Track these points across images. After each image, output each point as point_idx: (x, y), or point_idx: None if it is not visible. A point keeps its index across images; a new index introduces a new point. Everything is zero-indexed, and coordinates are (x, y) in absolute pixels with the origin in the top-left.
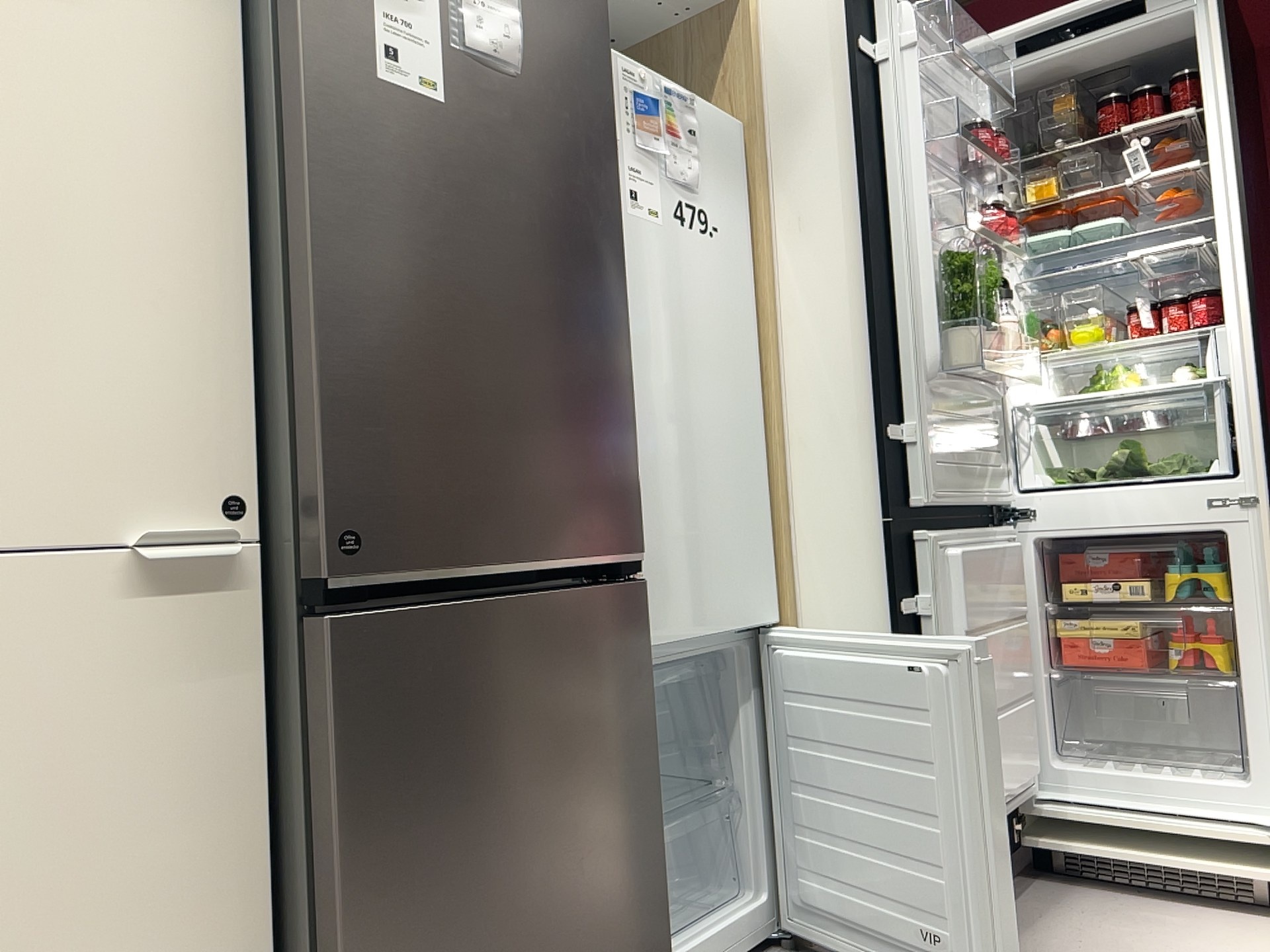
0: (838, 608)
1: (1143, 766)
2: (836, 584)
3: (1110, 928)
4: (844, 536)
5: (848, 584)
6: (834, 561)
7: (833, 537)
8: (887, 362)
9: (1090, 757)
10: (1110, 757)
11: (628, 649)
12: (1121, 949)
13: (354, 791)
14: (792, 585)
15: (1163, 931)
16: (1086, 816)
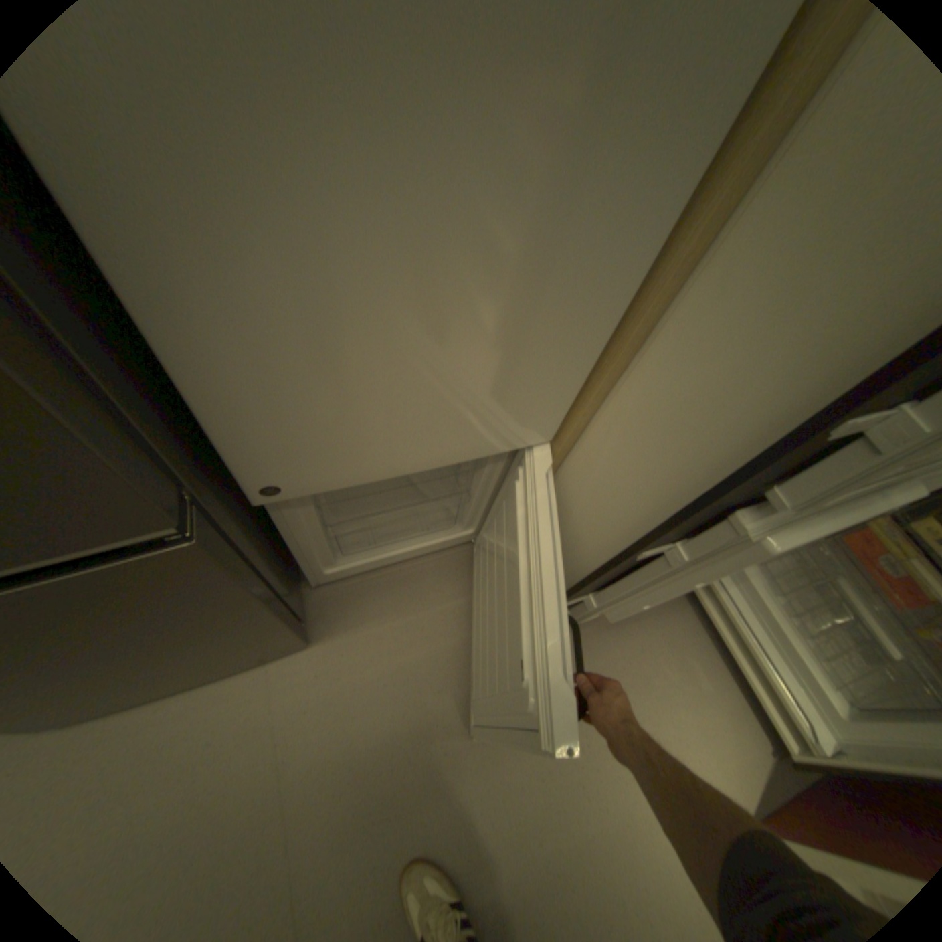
0: (606, 472)
1: (804, 620)
2: (619, 457)
3: (657, 666)
4: (660, 436)
5: (627, 470)
6: (634, 441)
7: (650, 422)
8: None
9: (784, 572)
10: (798, 583)
11: (170, 584)
12: (641, 690)
13: None
14: (585, 417)
15: (683, 692)
16: (725, 608)
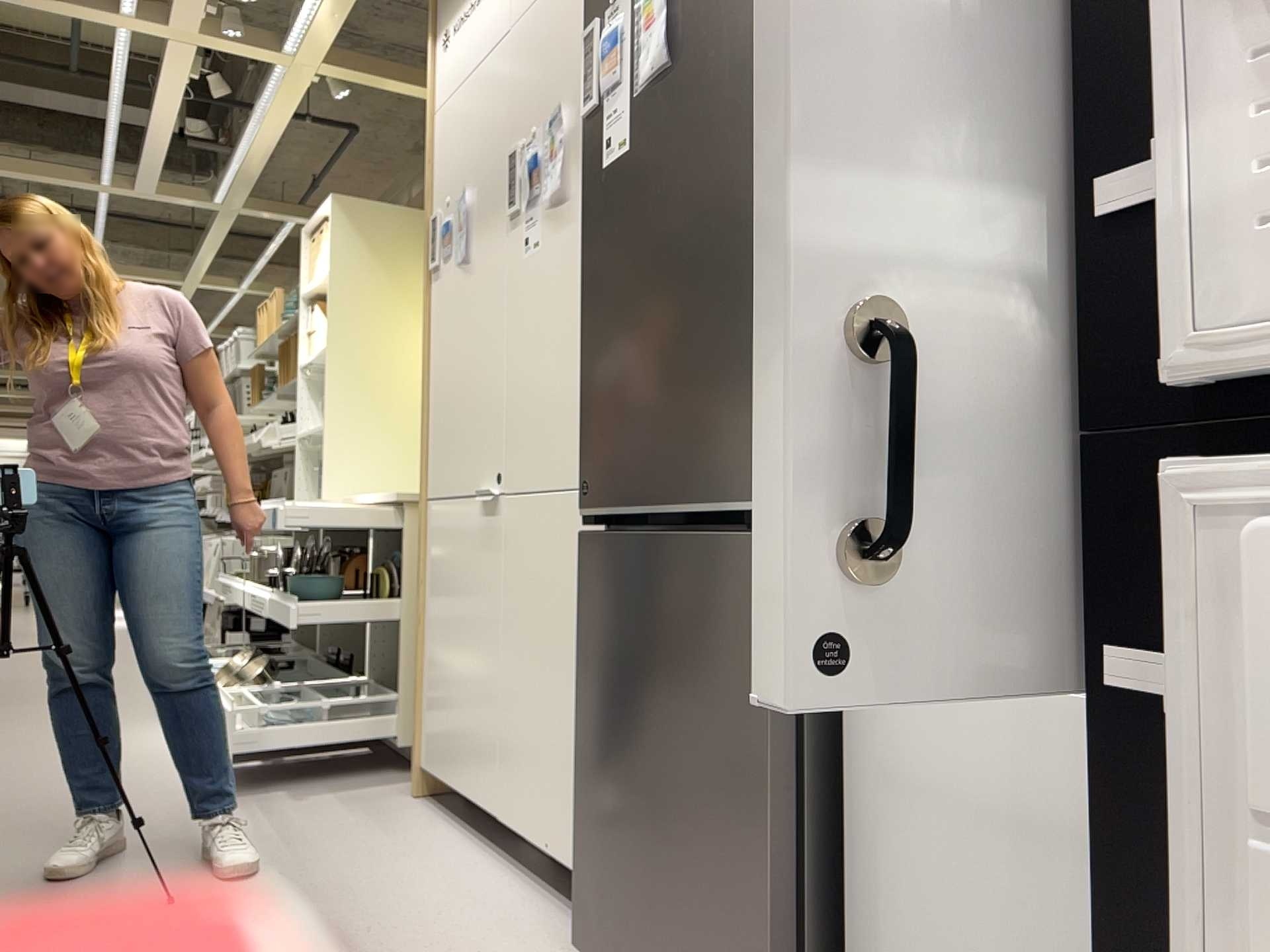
0: None
1: None
2: None
3: None
4: None
5: None
6: None
7: None
8: (1138, 4)
9: None
10: None
11: (745, 610)
12: None
13: (584, 643)
14: None
15: None
16: None
